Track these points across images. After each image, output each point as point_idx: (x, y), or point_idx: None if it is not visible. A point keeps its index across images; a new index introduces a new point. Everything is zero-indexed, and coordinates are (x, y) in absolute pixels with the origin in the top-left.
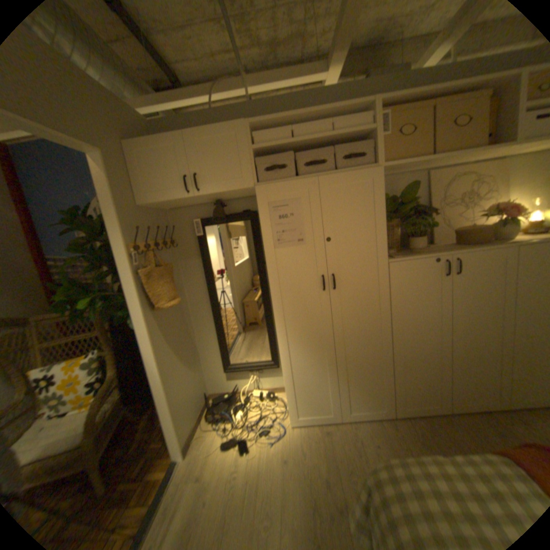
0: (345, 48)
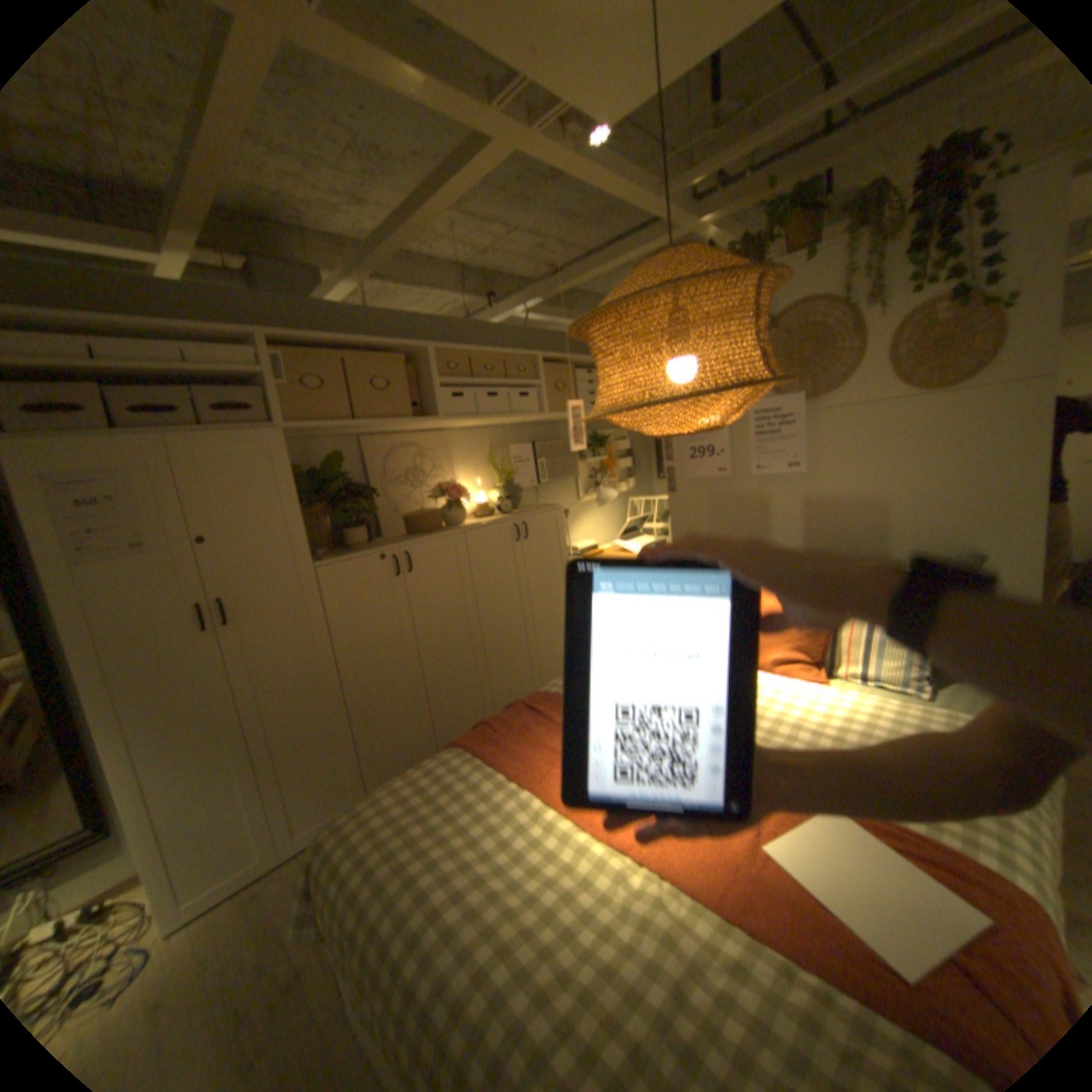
0: (190, 235)
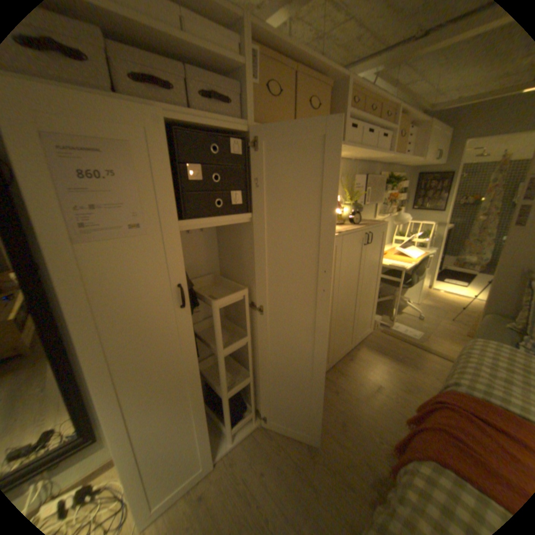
0: None
